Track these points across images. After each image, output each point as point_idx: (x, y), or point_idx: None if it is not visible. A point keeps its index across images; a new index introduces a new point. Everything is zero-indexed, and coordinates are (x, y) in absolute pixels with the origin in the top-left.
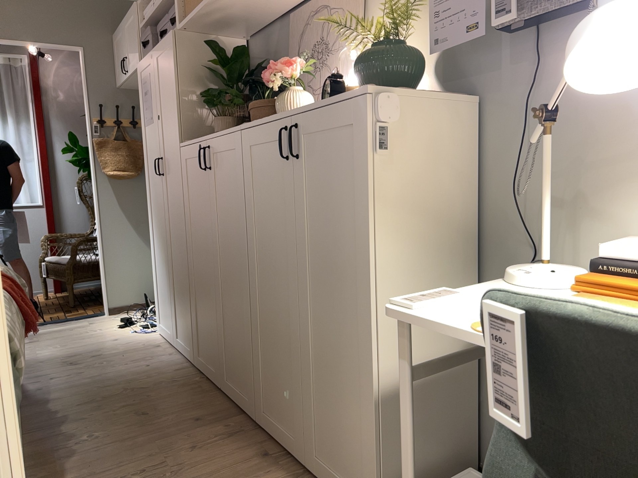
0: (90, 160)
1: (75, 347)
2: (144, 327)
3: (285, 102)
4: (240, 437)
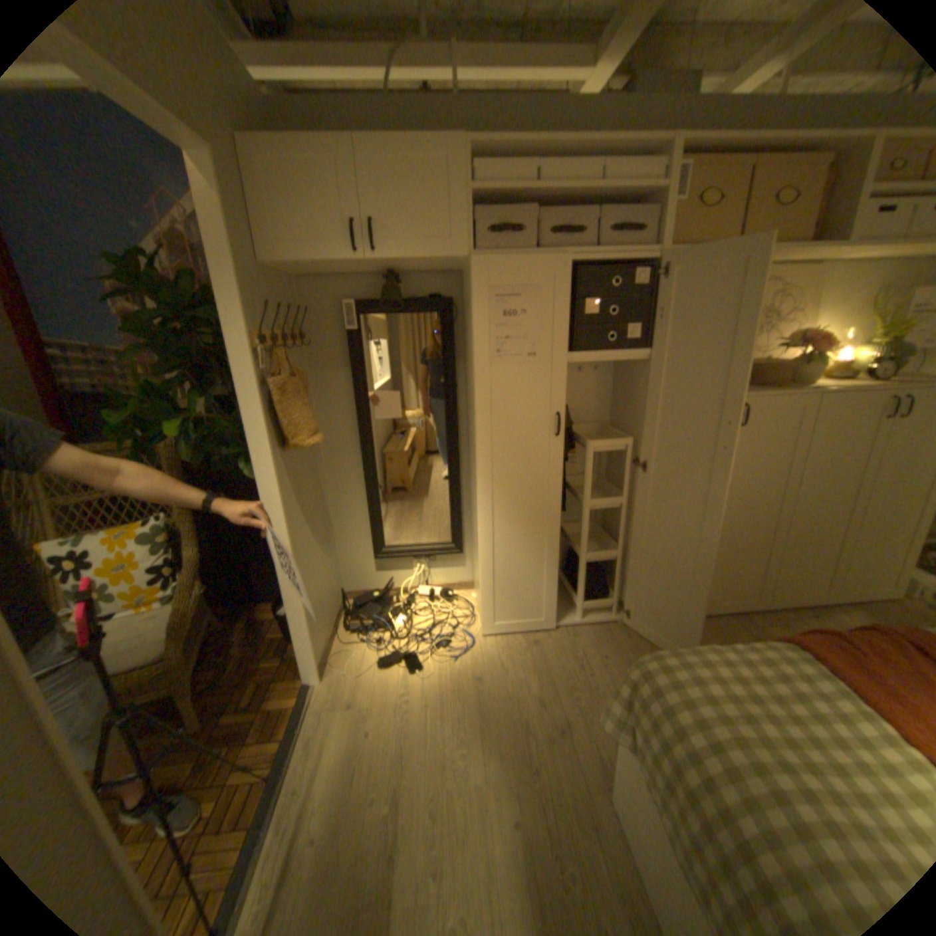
0: (248, 425)
1: (483, 728)
2: (437, 647)
3: (825, 369)
4: (787, 623)
